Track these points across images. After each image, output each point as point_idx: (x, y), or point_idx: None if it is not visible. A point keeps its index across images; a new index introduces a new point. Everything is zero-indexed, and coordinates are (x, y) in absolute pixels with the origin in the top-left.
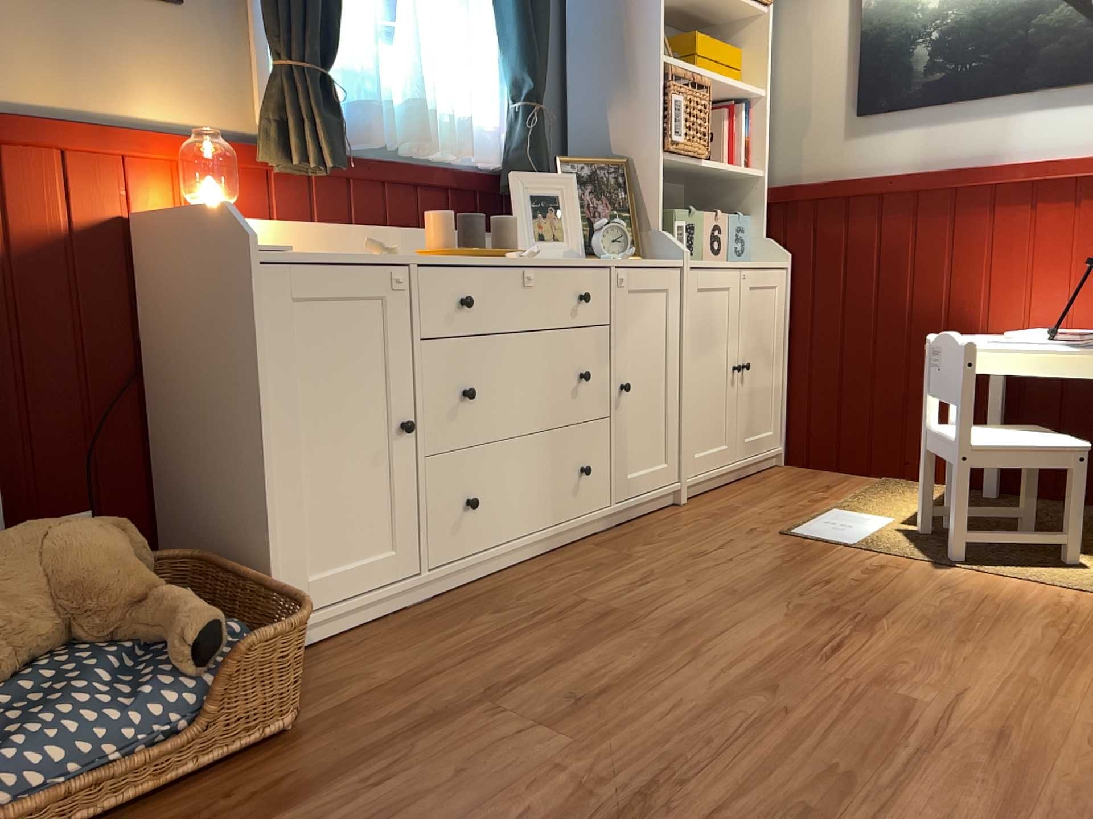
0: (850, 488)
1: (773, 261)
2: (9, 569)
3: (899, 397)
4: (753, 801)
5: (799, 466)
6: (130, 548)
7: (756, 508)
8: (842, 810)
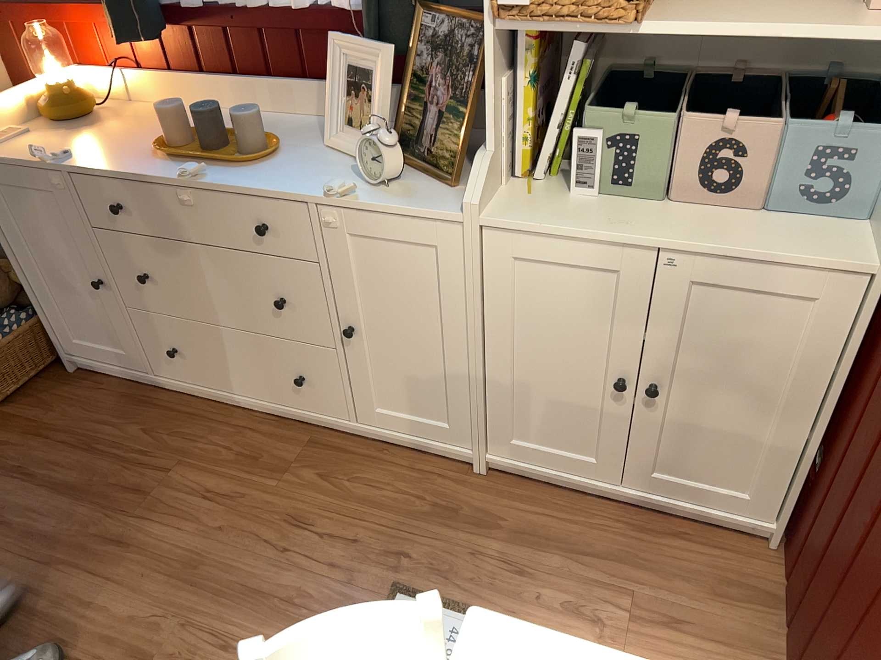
0: (685, 657)
1: (880, 244)
2: None
3: (842, 656)
4: None
5: (784, 572)
6: None
7: (506, 547)
8: None
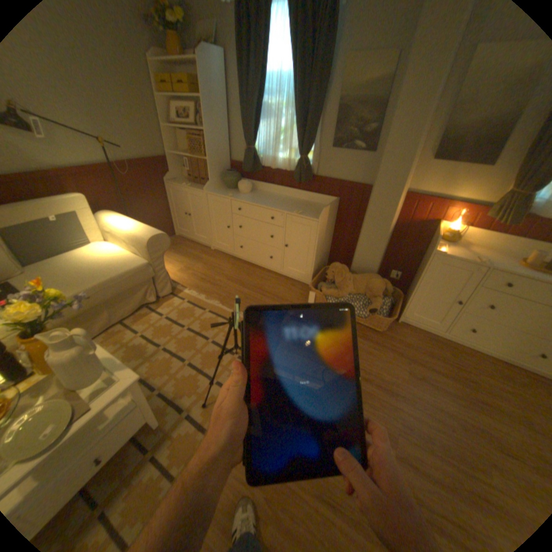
0: None
1: None
2: (363, 281)
3: None
4: (410, 419)
5: None
6: (383, 288)
7: None
8: (418, 439)
